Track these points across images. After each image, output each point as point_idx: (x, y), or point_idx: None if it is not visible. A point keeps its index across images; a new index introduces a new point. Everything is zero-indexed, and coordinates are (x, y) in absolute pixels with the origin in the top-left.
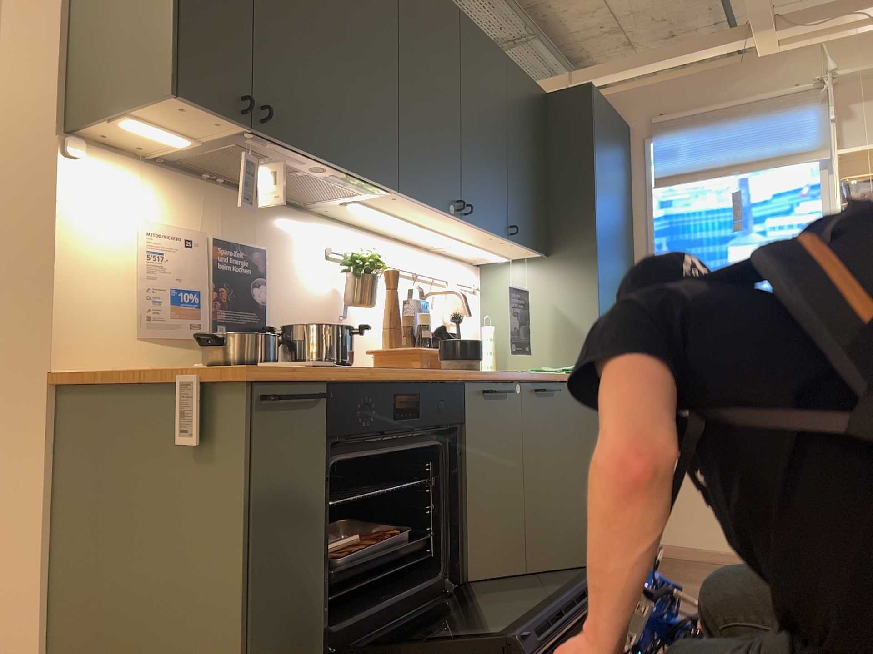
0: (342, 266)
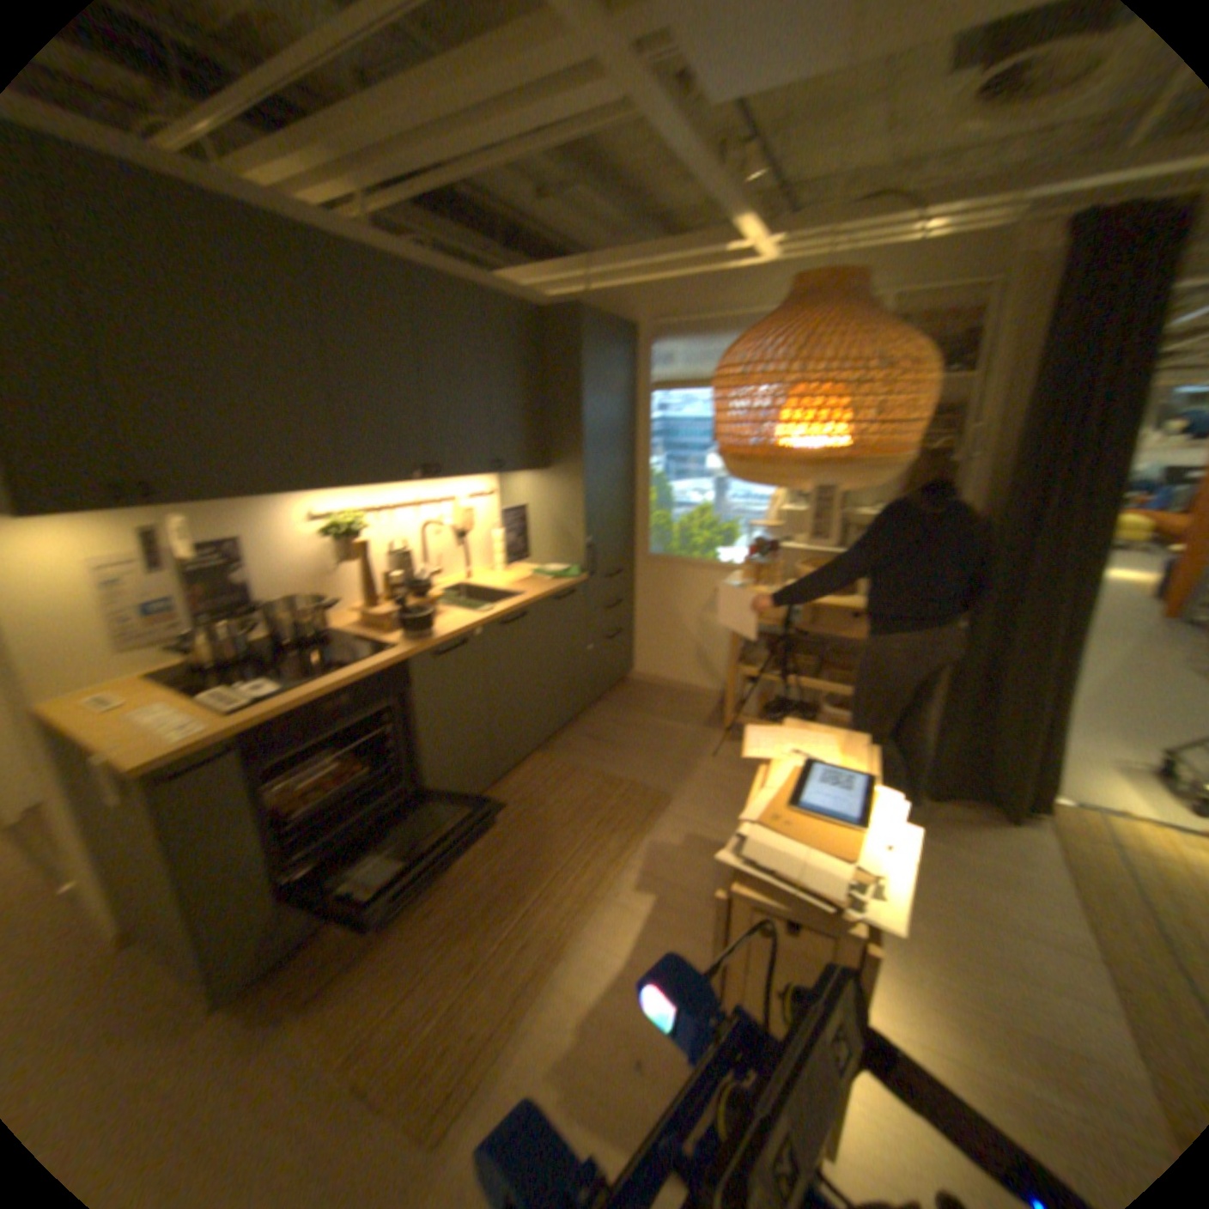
0: (318, 535)
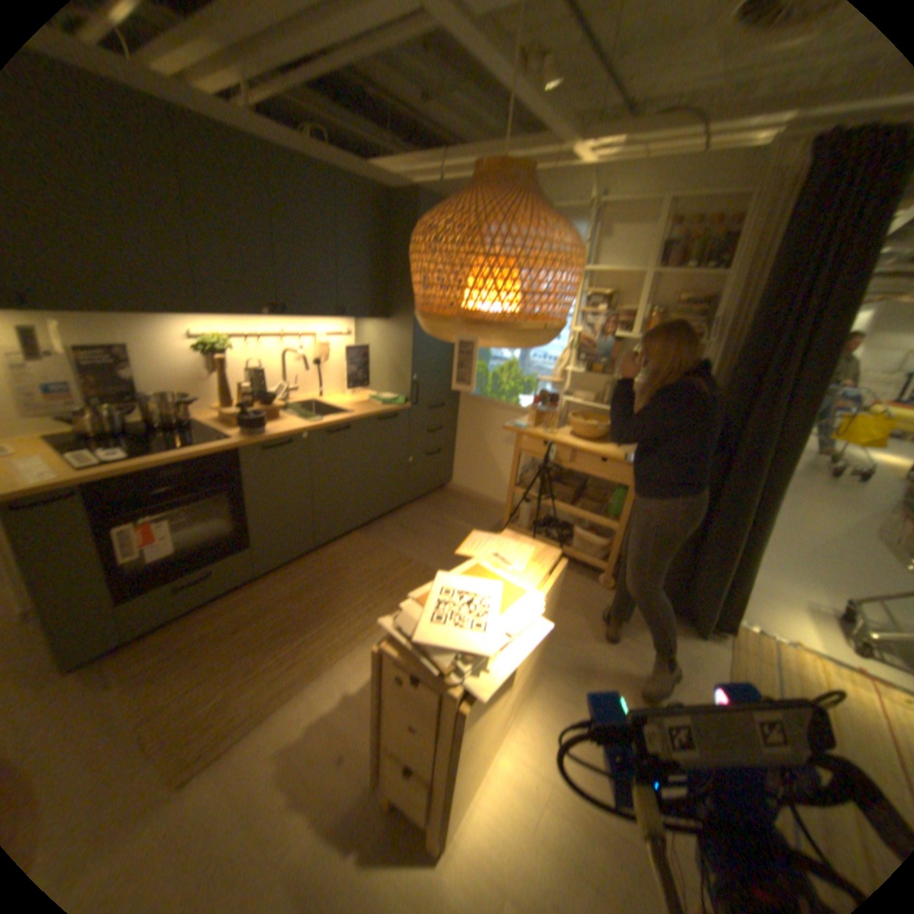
0: (194, 346)
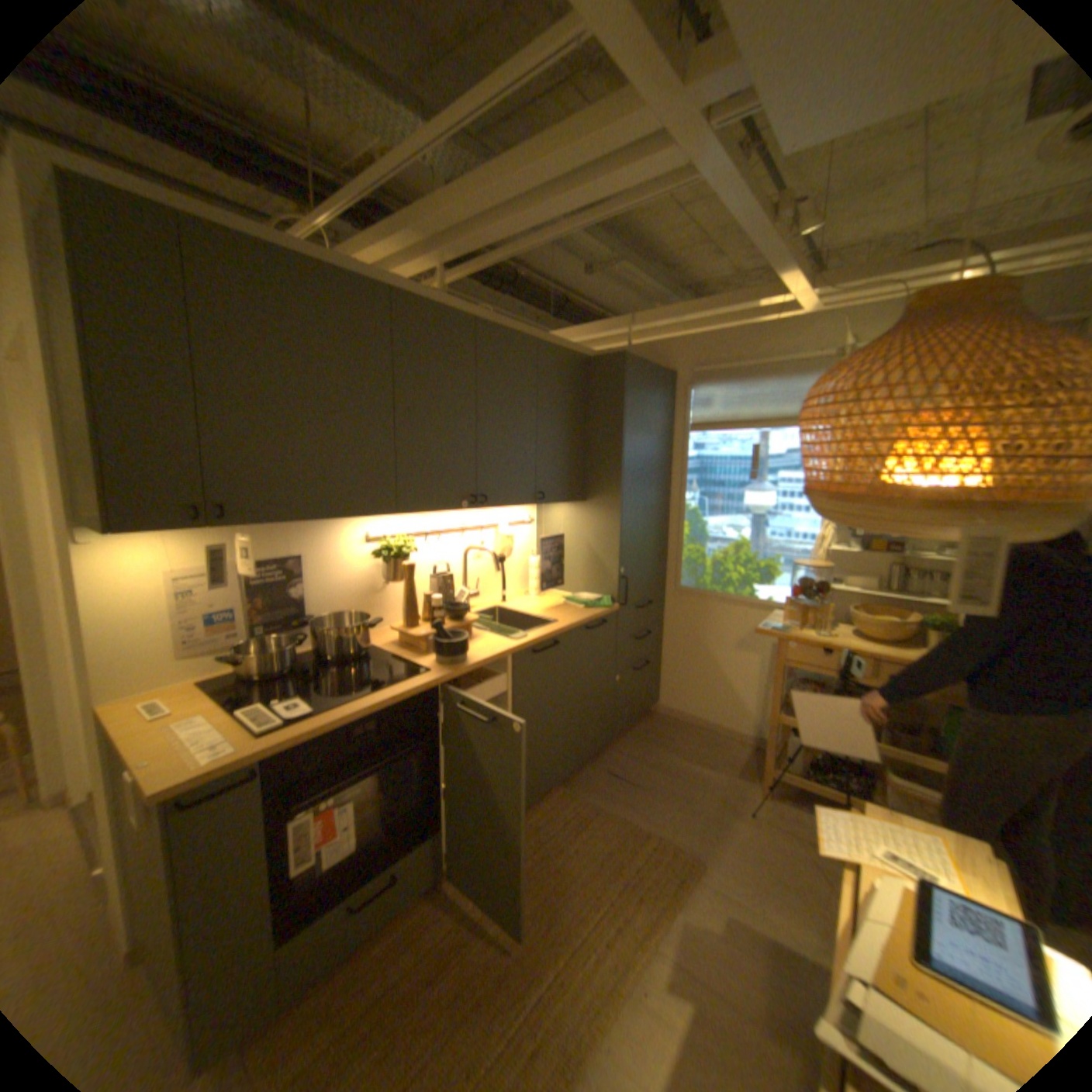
0: (374, 555)
